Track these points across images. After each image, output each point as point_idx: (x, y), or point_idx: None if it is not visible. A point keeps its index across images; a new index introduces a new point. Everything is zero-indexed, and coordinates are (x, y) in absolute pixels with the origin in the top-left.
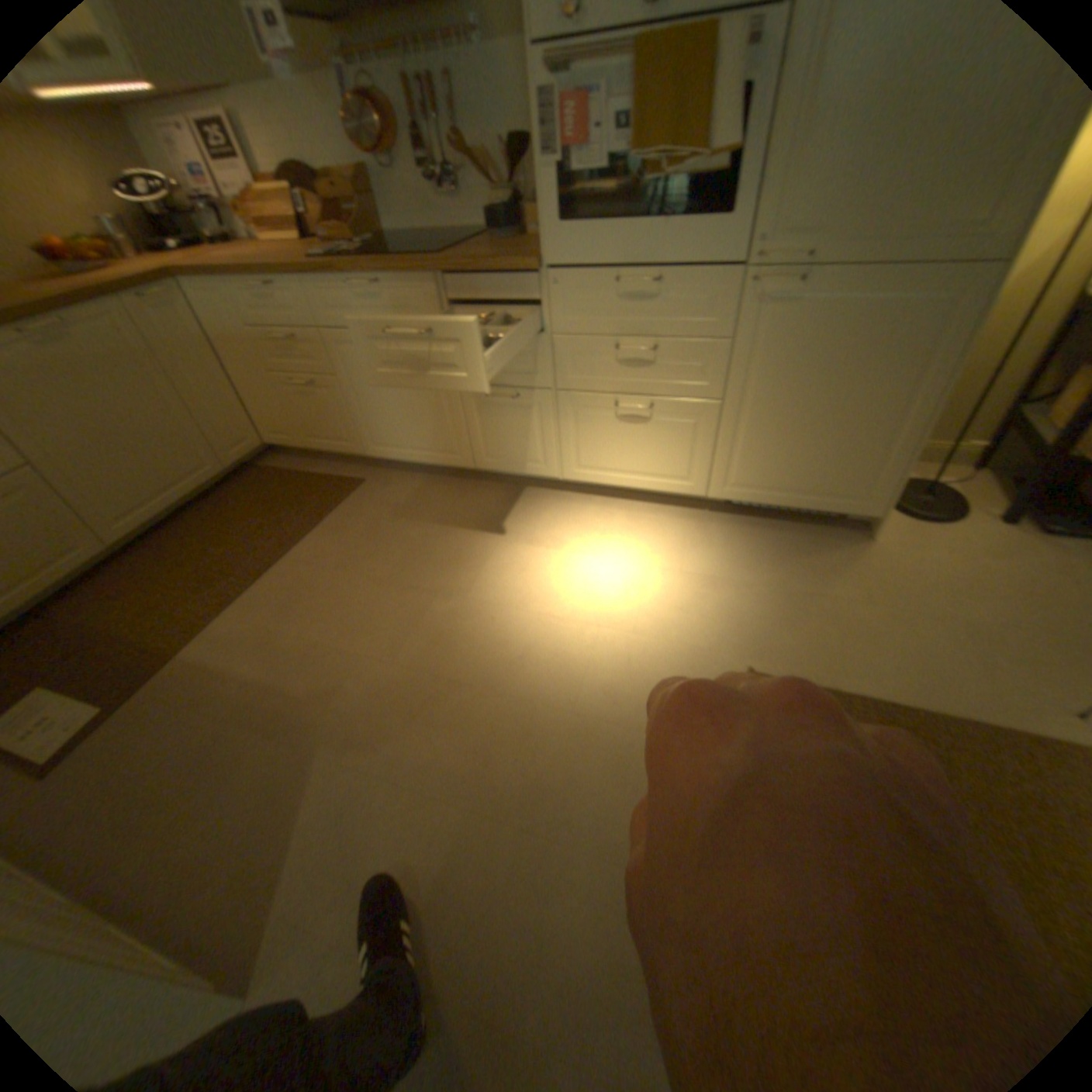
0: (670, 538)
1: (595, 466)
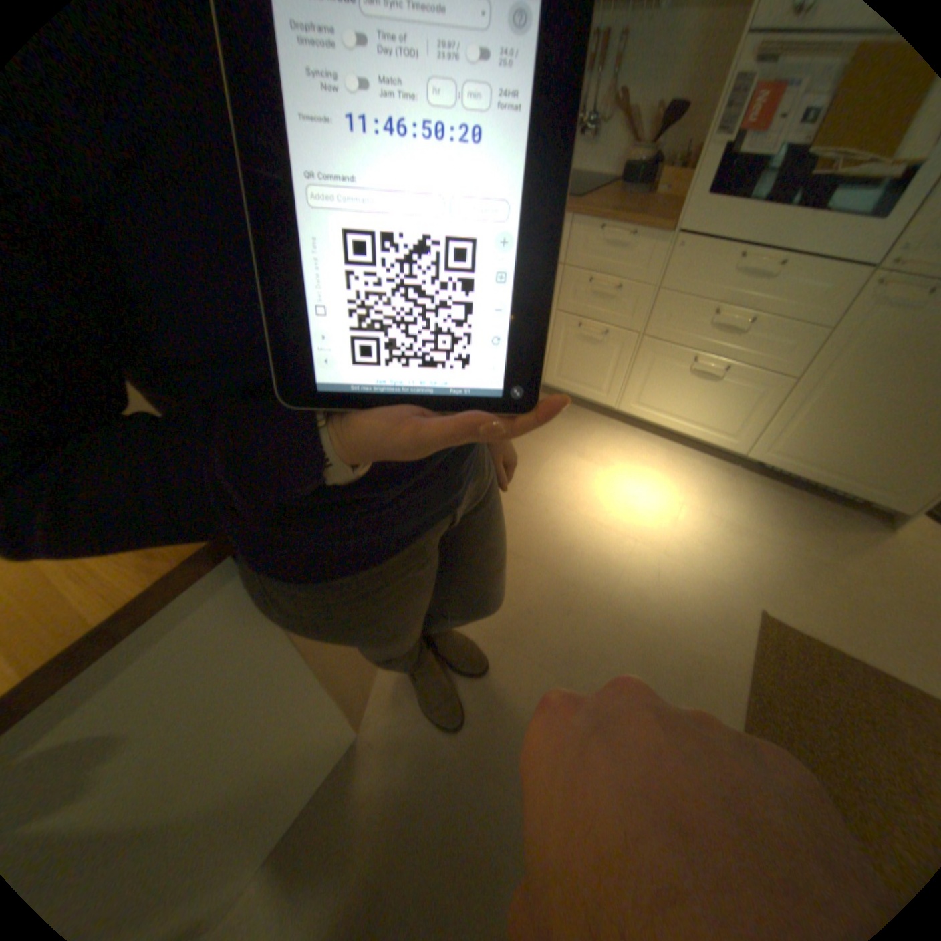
0: (705, 483)
1: (653, 406)
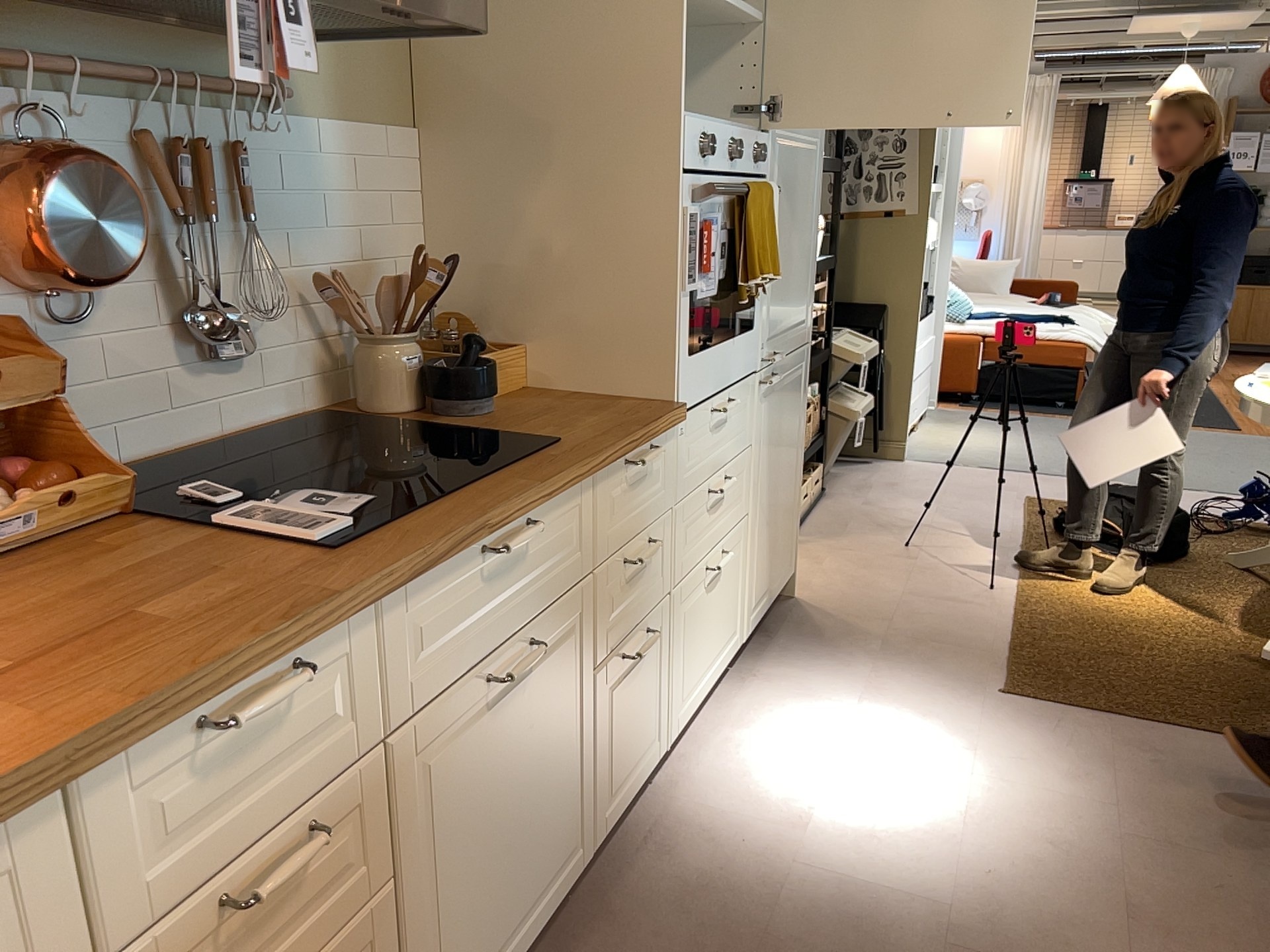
0: (790, 702)
1: (691, 688)
